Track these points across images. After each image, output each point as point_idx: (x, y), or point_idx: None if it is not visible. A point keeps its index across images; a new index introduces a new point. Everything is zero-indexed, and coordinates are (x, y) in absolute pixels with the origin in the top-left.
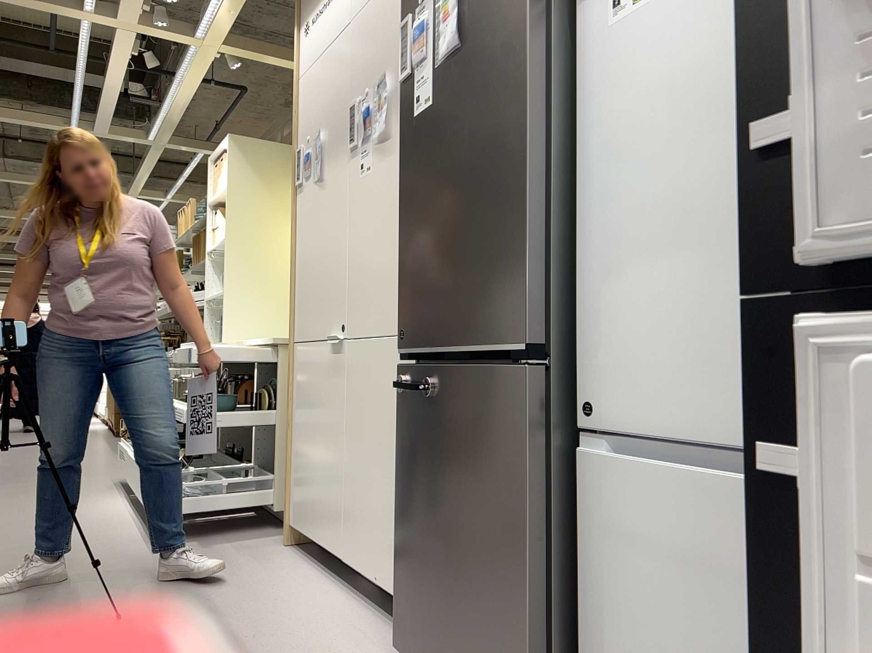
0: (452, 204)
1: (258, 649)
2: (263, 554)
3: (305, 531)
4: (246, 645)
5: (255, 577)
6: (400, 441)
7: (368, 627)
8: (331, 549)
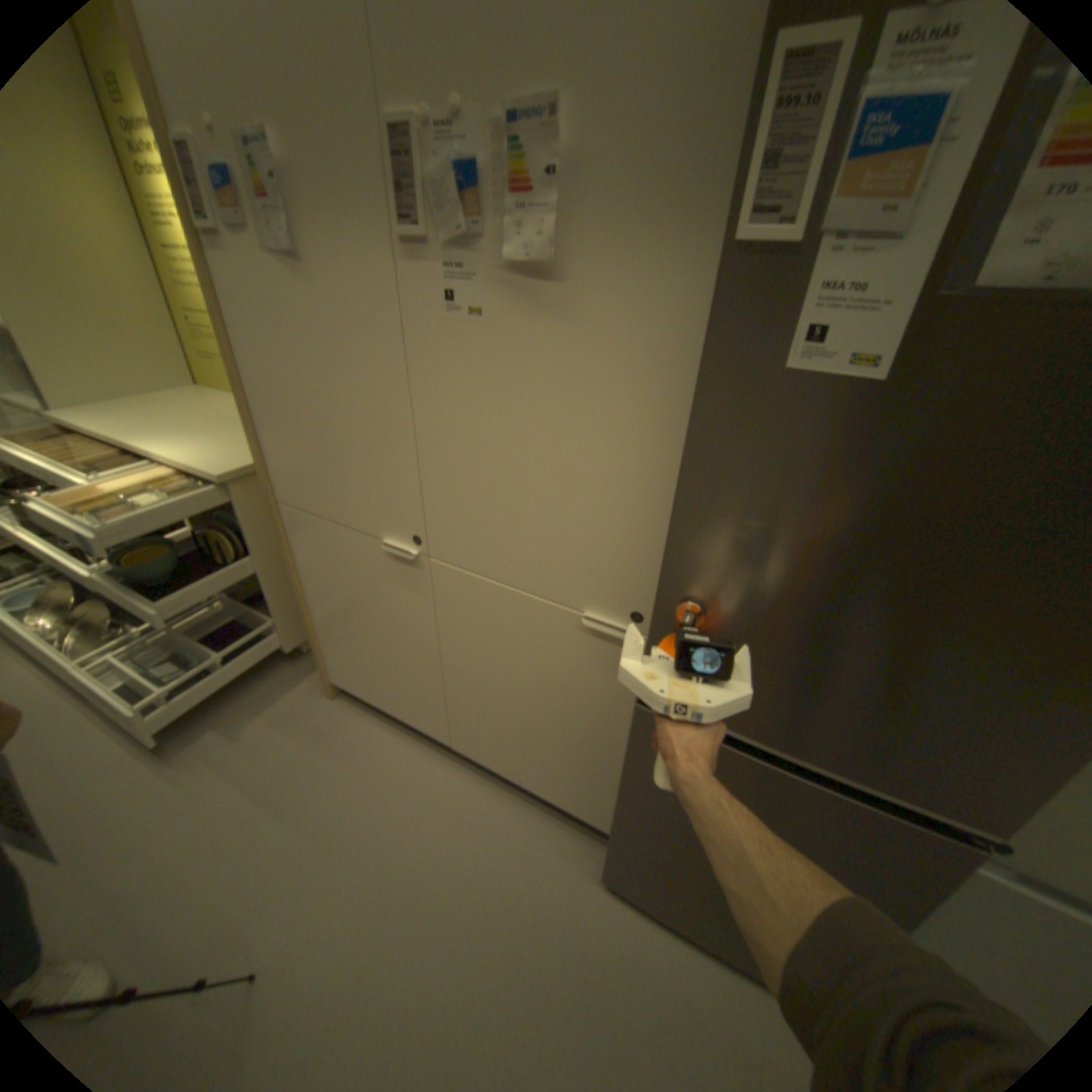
0: (890, 602)
1: (463, 936)
2: (317, 726)
3: (369, 699)
4: (445, 934)
5: (346, 780)
6: (637, 768)
7: (529, 826)
8: (425, 730)
